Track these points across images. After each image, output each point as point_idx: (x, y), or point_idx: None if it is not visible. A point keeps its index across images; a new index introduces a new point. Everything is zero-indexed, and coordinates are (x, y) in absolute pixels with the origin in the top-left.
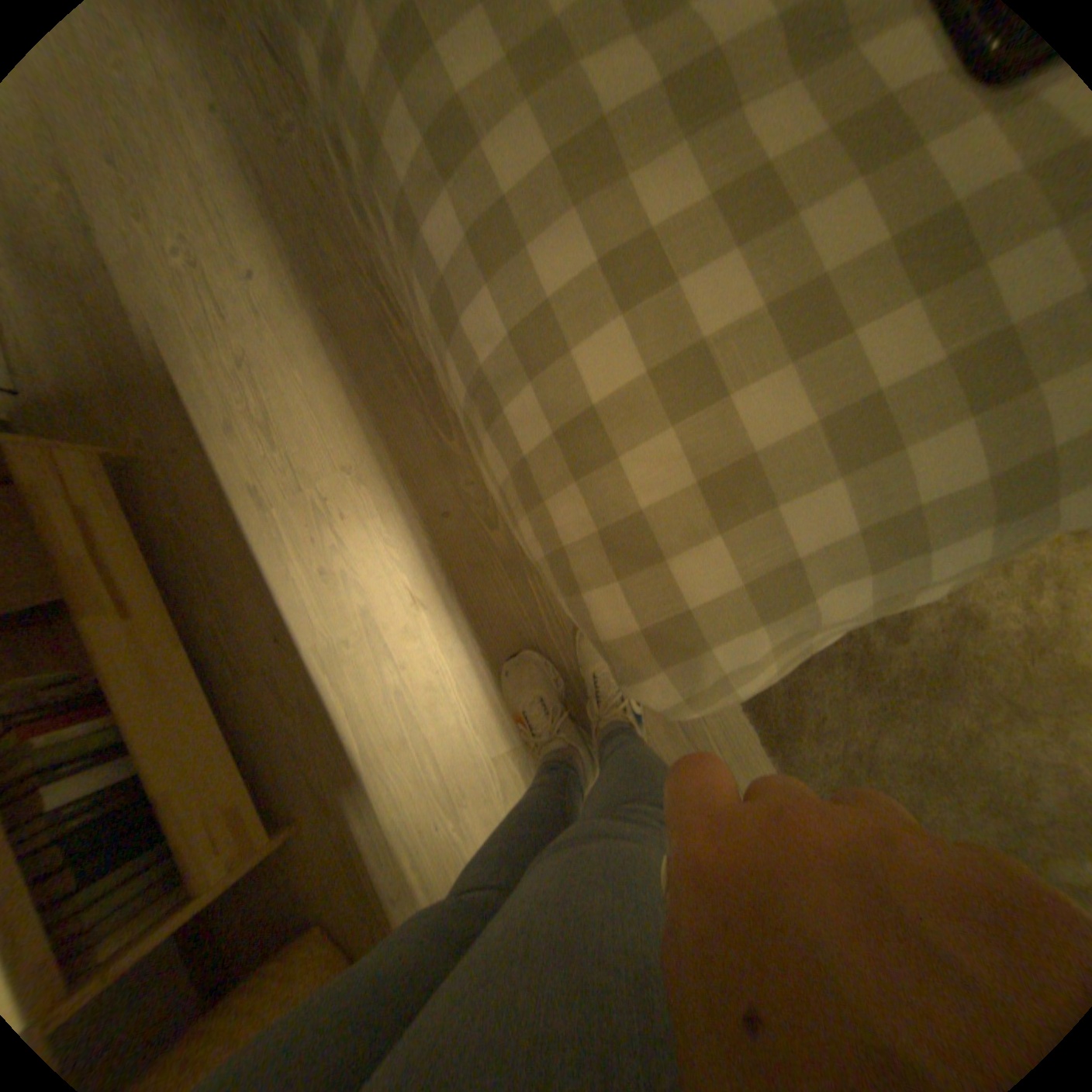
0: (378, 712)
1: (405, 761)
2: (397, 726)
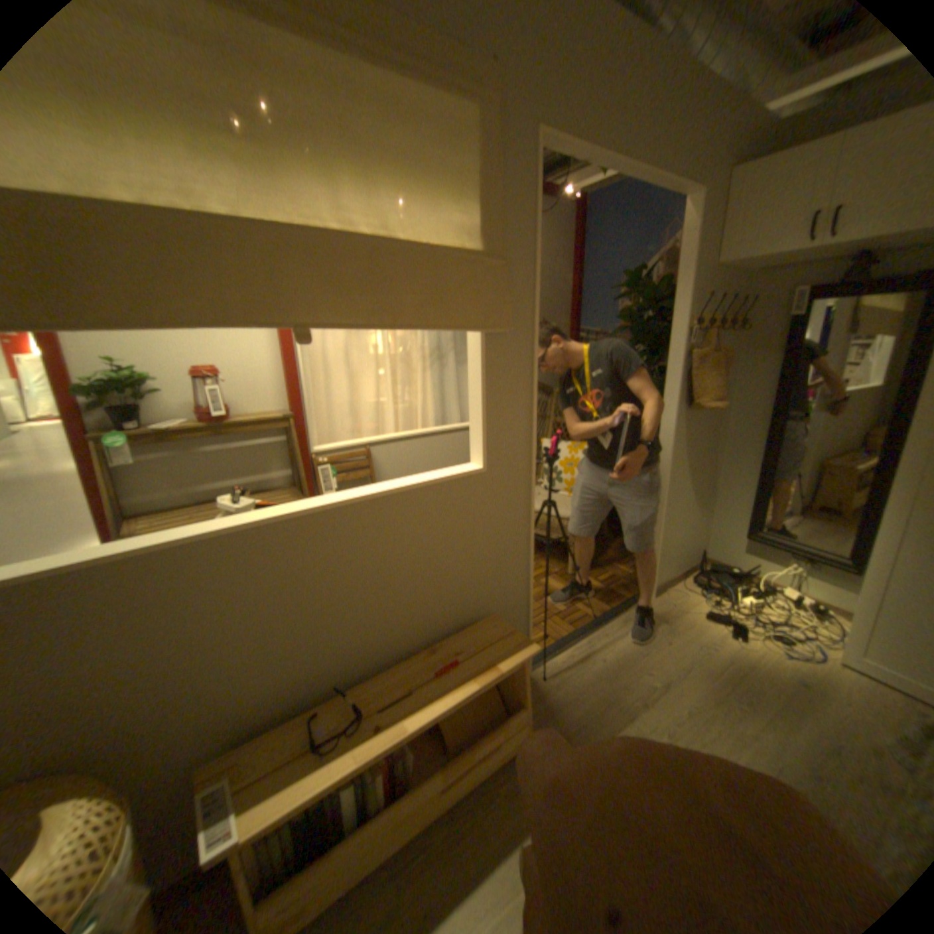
0: None
1: None
2: None
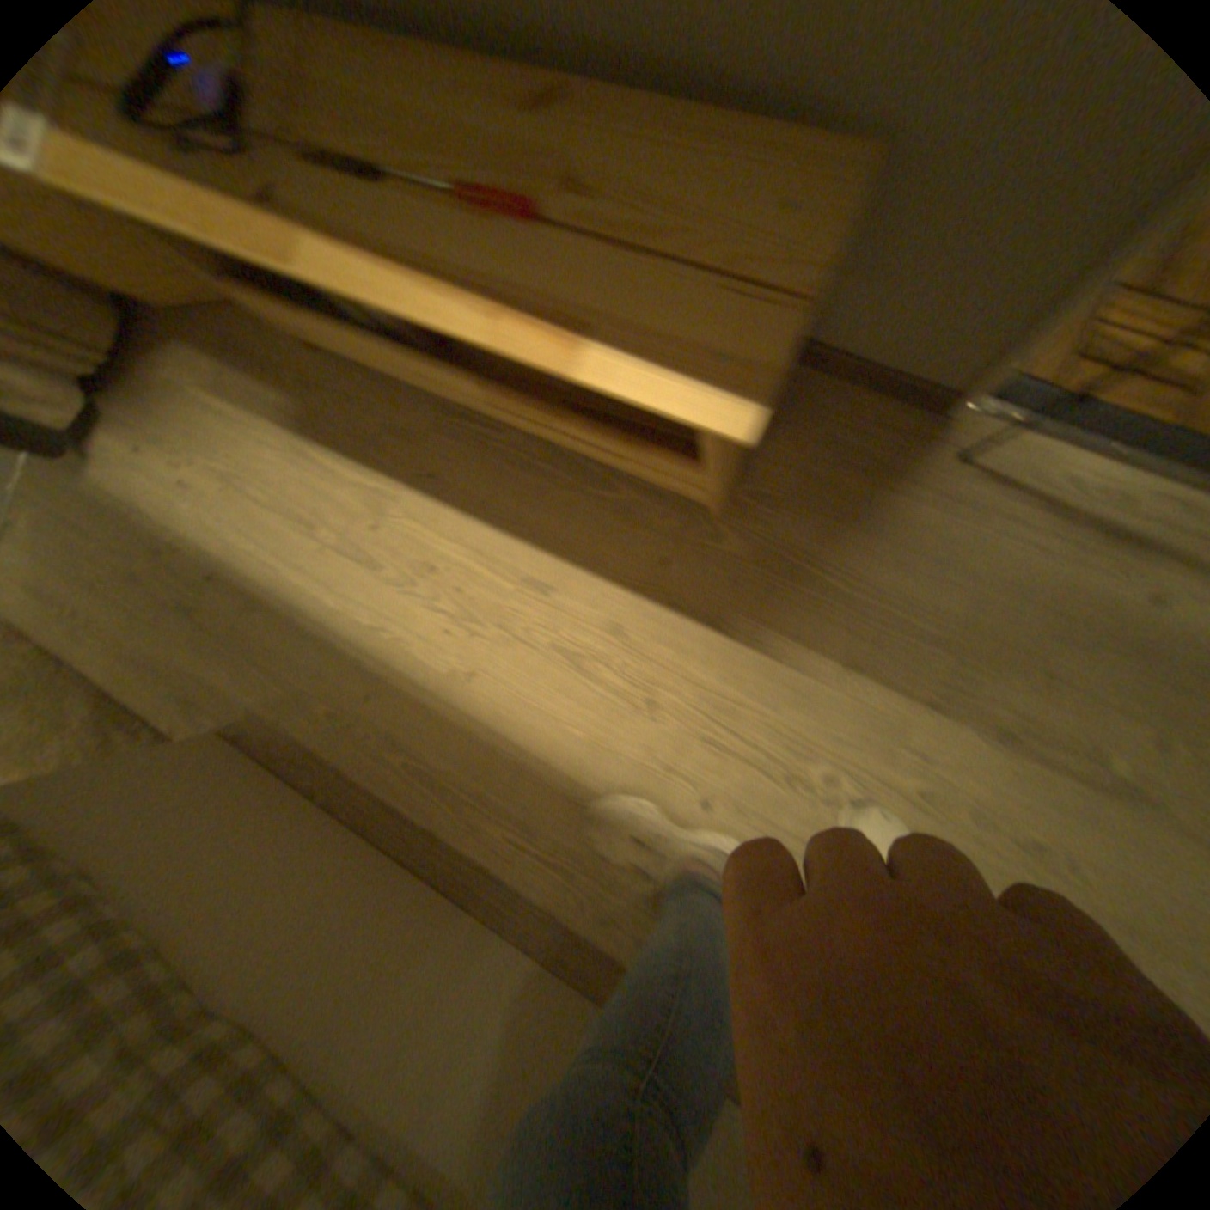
0: (312, 494)
1: (271, 478)
2: (292, 497)
